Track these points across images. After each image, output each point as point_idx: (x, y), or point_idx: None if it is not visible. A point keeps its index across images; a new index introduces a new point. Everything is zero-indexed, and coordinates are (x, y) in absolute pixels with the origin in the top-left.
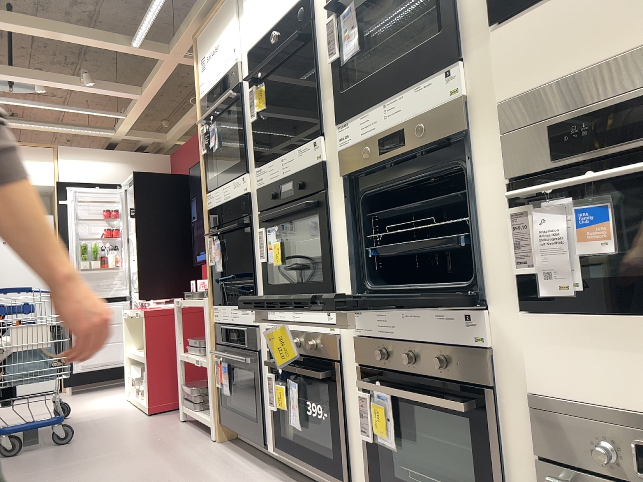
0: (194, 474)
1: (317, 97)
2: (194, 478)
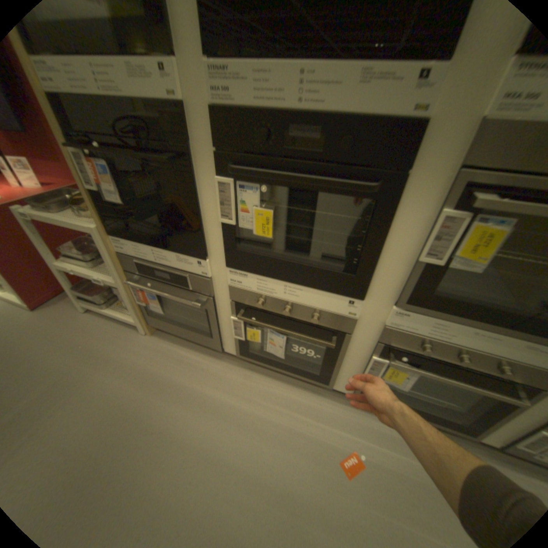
0: (165, 388)
1: None
2: (170, 393)
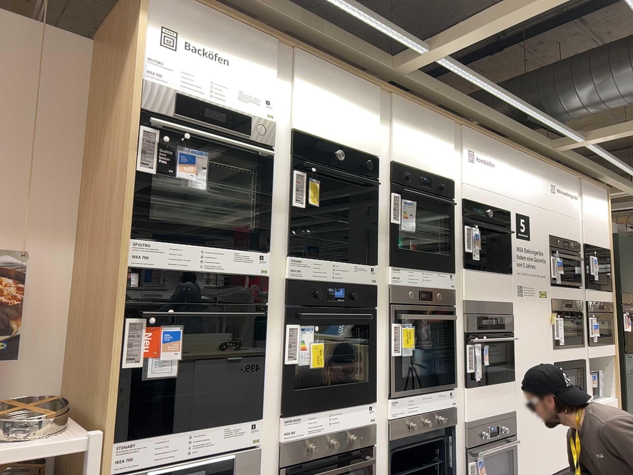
0: None
1: (372, 235)
2: None
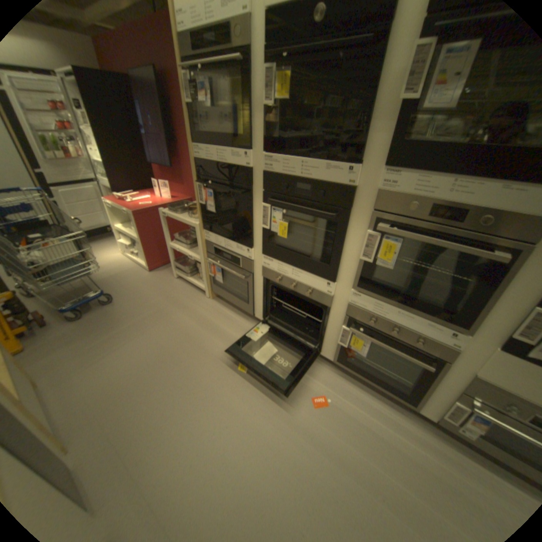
0: (214, 330)
1: (367, 124)
2: (216, 334)
